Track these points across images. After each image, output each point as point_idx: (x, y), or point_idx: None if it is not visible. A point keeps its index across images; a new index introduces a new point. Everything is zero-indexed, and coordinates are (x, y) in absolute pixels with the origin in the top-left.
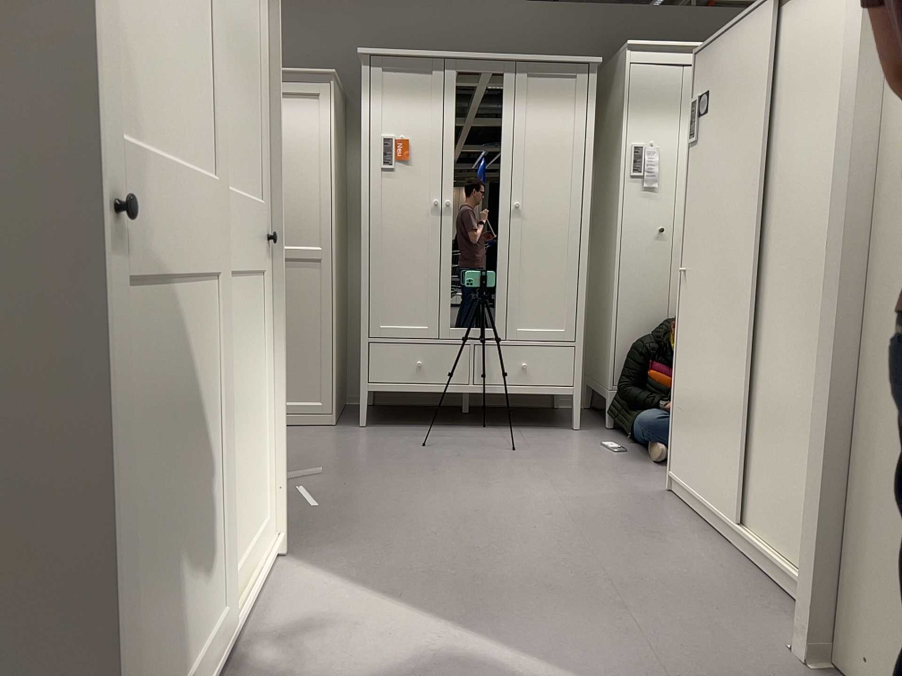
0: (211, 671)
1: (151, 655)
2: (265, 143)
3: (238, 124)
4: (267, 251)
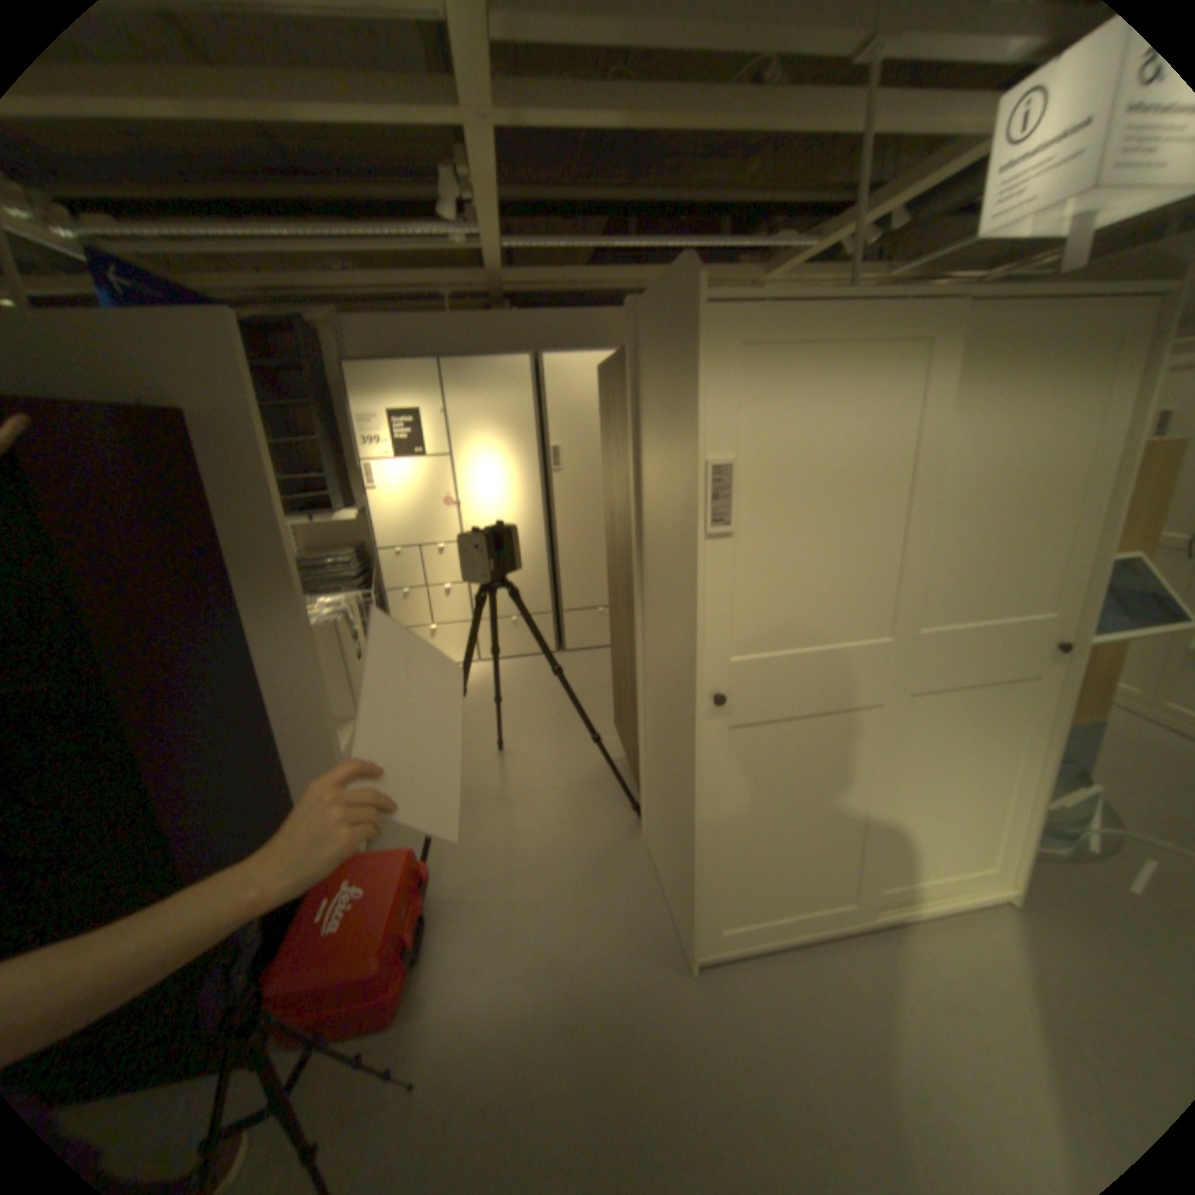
0: (828, 930)
1: (750, 894)
2: (1088, 555)
3: (1001, 564)
4: (1065, 656)
